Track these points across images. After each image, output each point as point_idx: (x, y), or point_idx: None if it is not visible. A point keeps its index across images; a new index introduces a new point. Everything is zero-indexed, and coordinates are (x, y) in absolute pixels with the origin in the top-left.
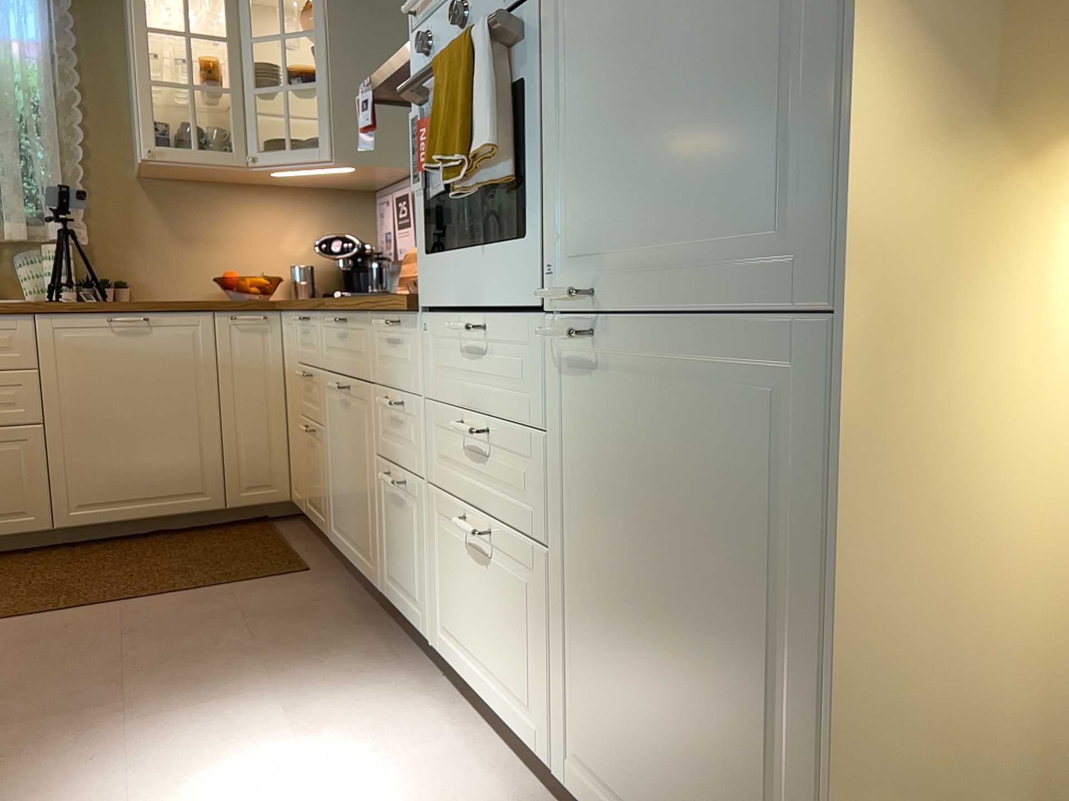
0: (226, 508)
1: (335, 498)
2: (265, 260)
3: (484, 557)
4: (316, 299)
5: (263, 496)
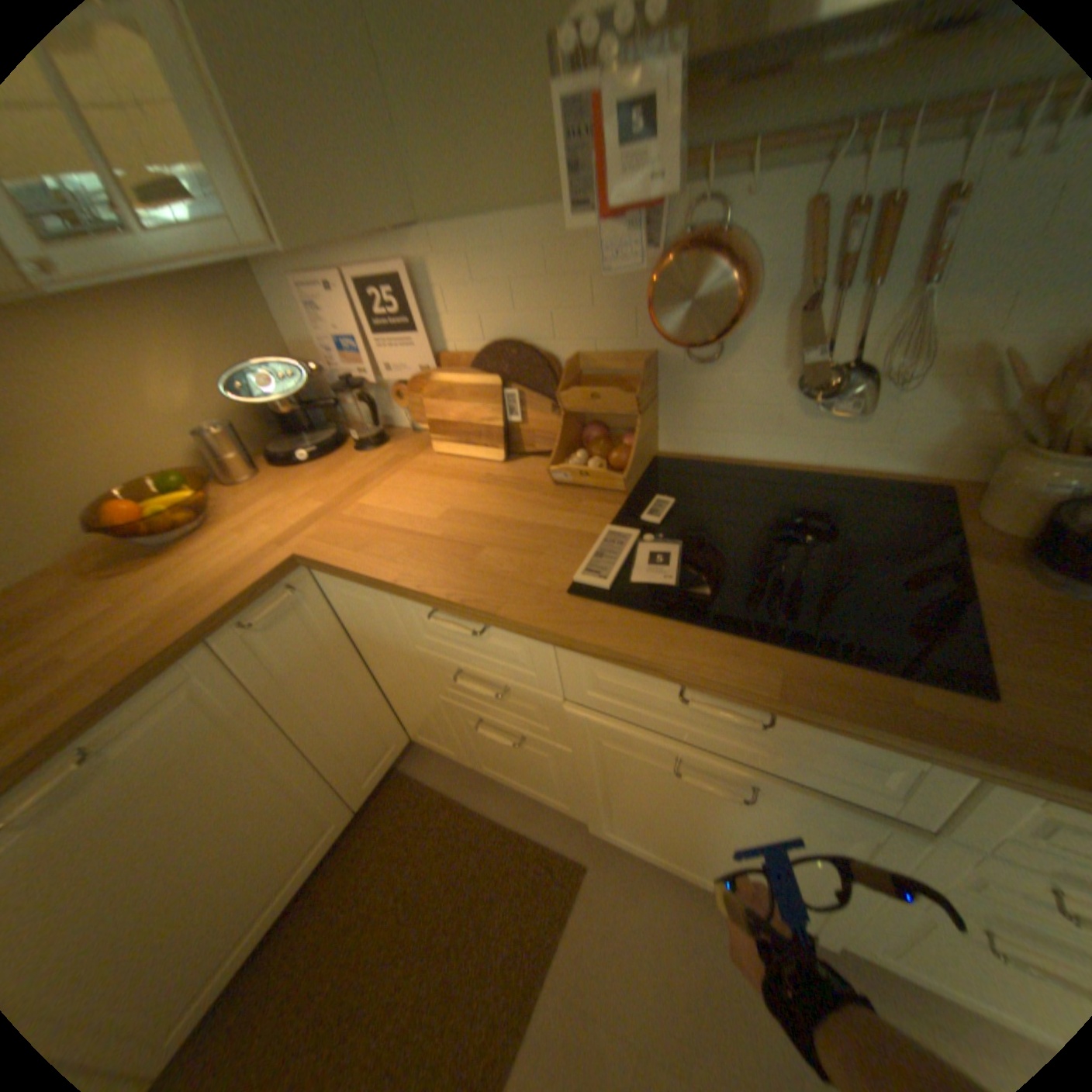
0: (354, 813)
1: (629, 818)
2: (129, 436)
3: None
4: (266, 471)
5: (385, 764)
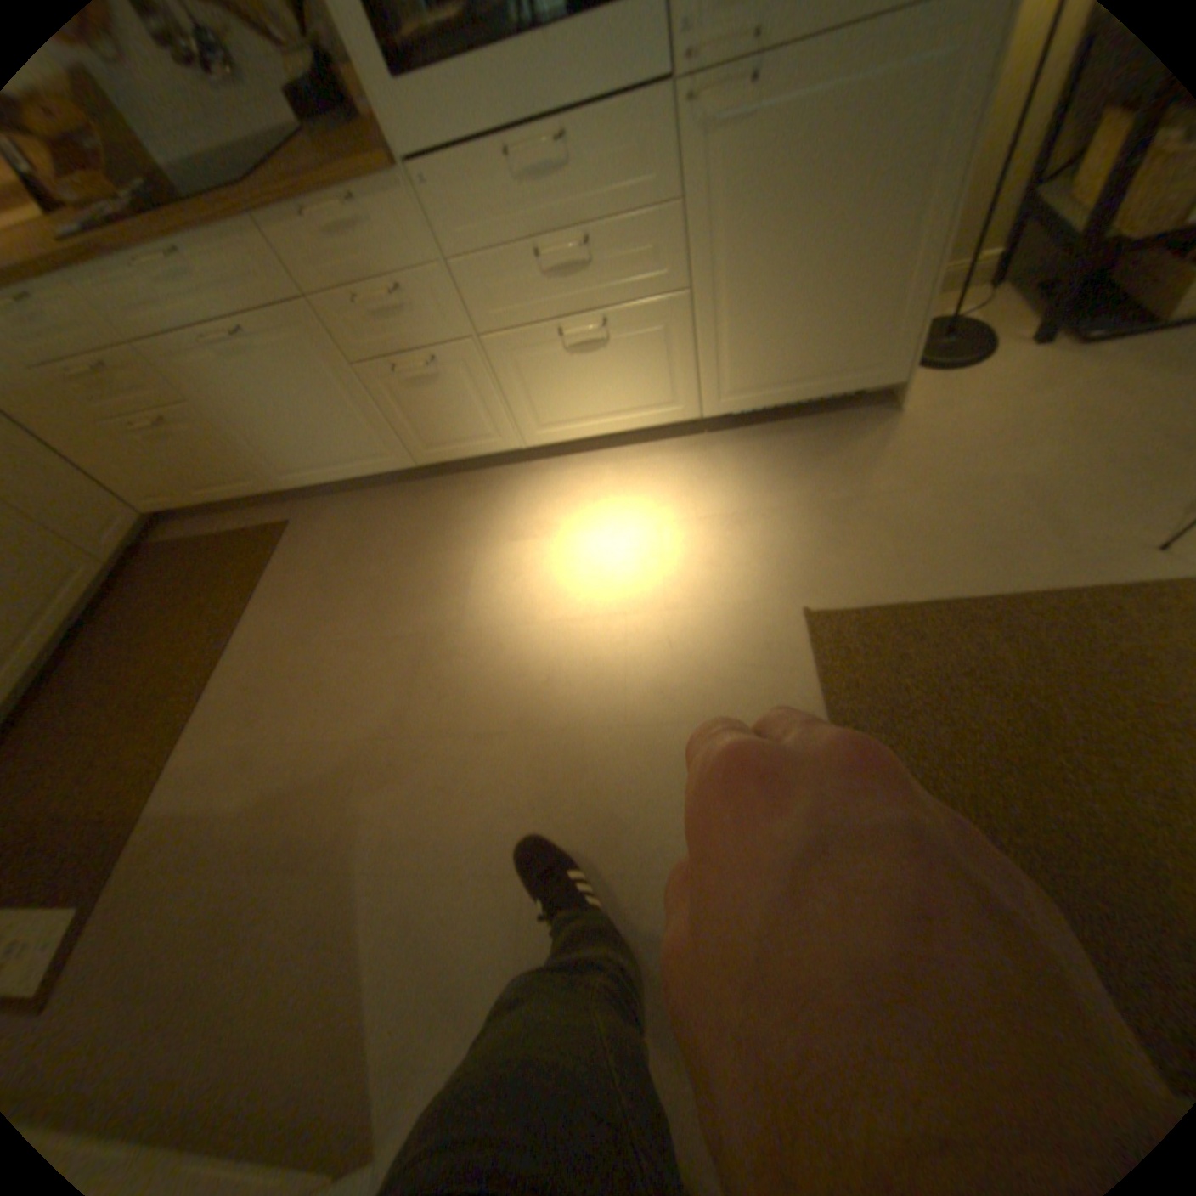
0: (104, 566)
1: (267, 452)
2: None
3: (588, 342)
4: None
5: (119, 532)
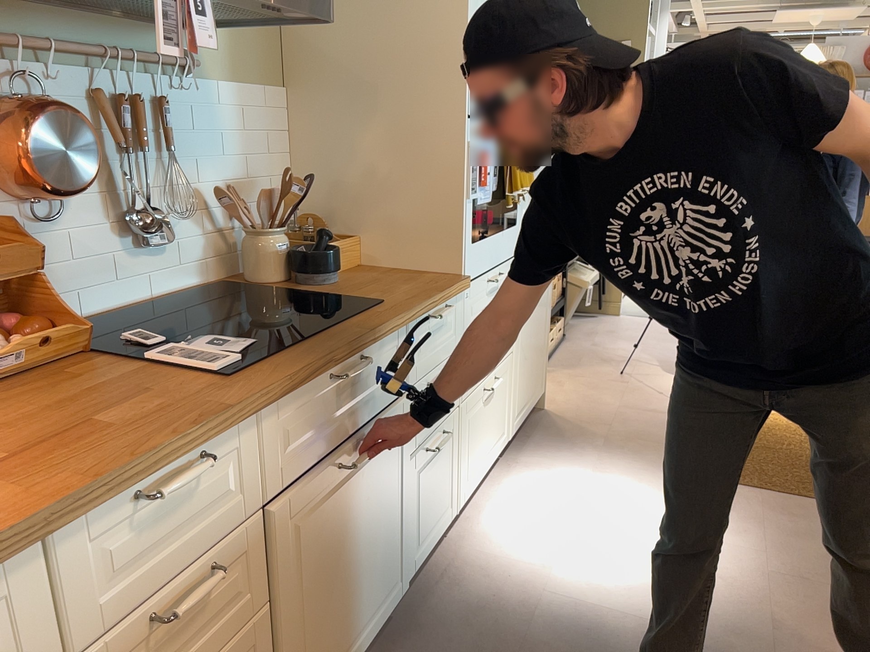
0: None
1: None
2: None
3: (490, 395)
4: None
5: None
